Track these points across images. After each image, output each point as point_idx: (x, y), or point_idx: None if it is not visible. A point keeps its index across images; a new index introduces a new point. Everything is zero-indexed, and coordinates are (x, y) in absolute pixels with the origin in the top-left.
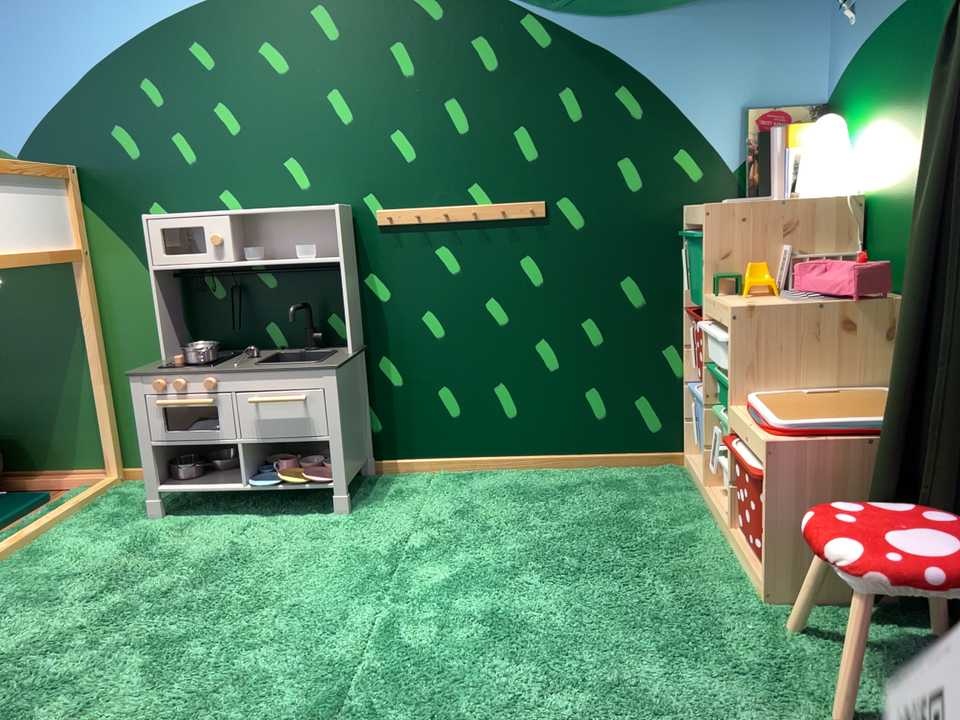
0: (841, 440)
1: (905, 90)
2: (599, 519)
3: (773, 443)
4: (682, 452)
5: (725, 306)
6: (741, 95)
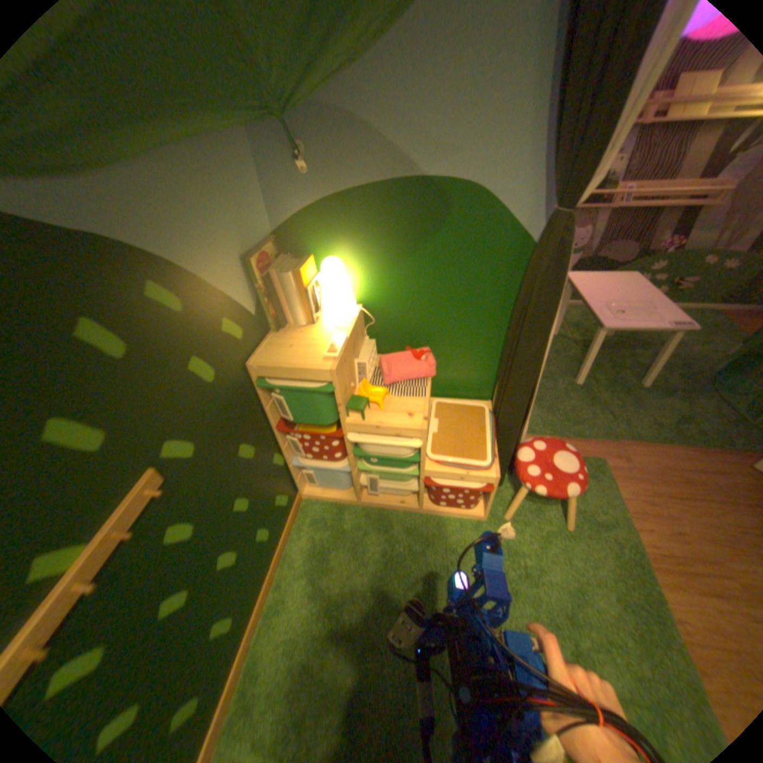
0: (495, 446)
1: (403, 243)
2: (371, 580)
3: (498, 474)
4: (299, 493)
5: (406, 426)
6: (238, 244)
